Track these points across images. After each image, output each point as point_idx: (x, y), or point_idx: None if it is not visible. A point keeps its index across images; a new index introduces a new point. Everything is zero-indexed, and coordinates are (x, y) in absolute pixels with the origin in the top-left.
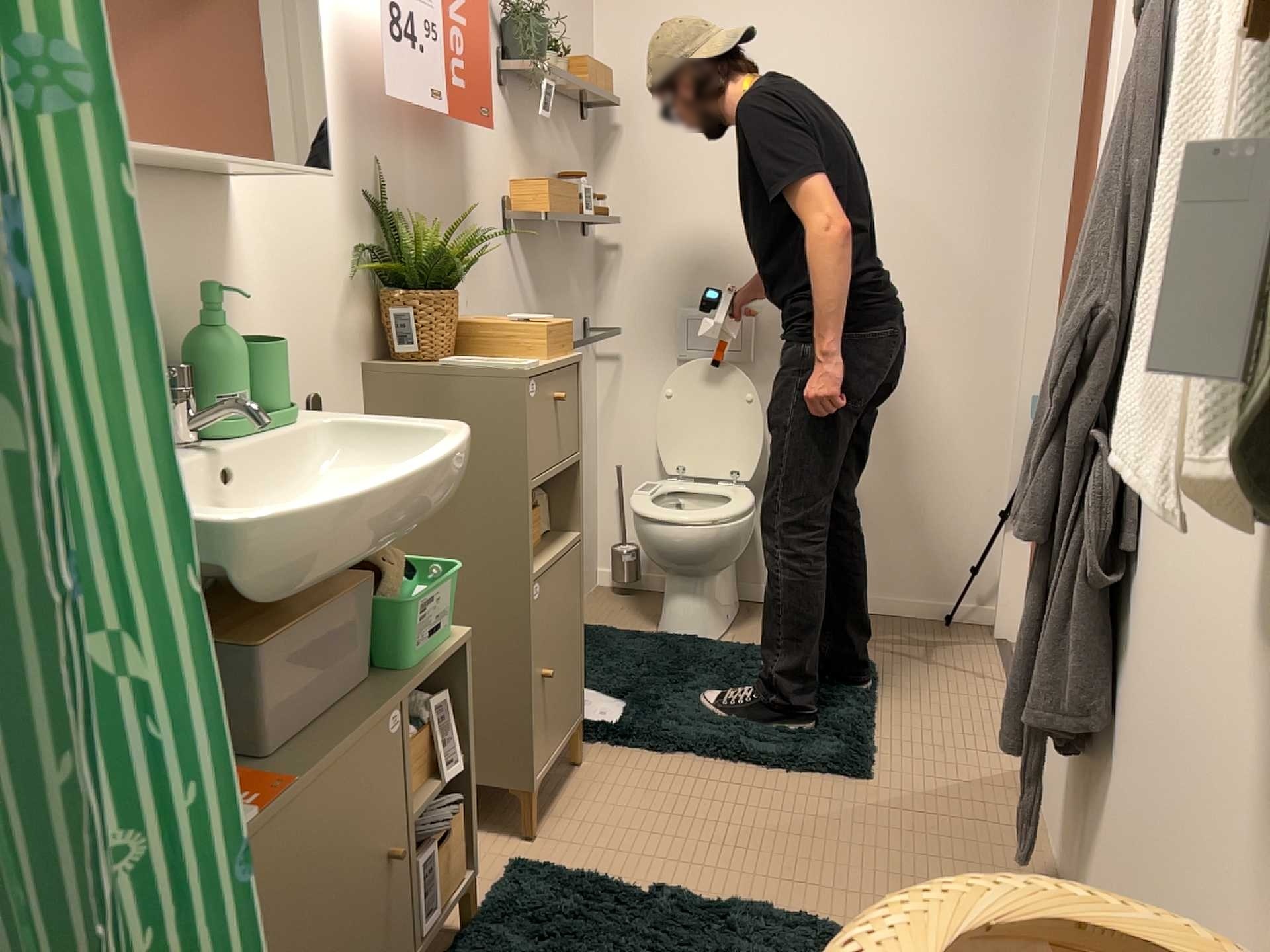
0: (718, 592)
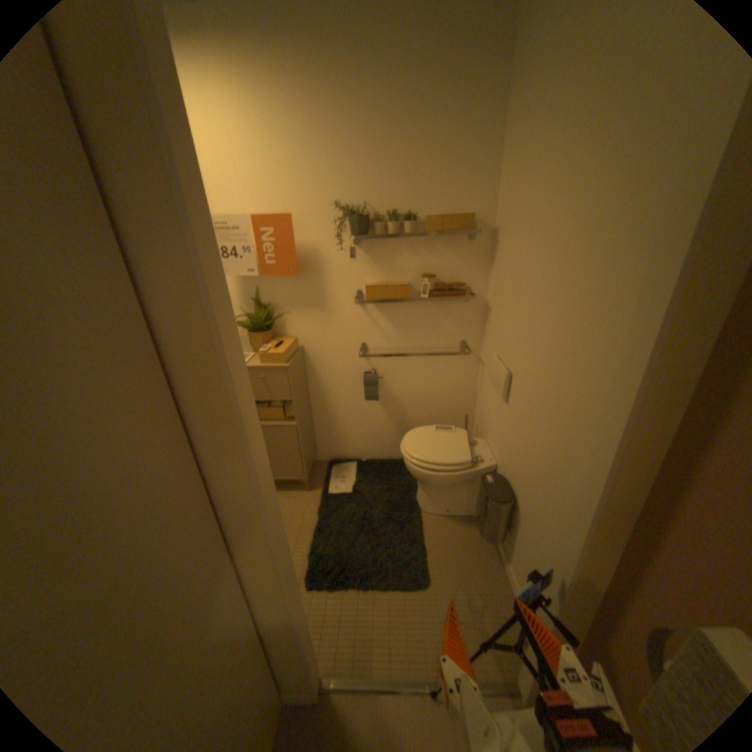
0: (435, 495)
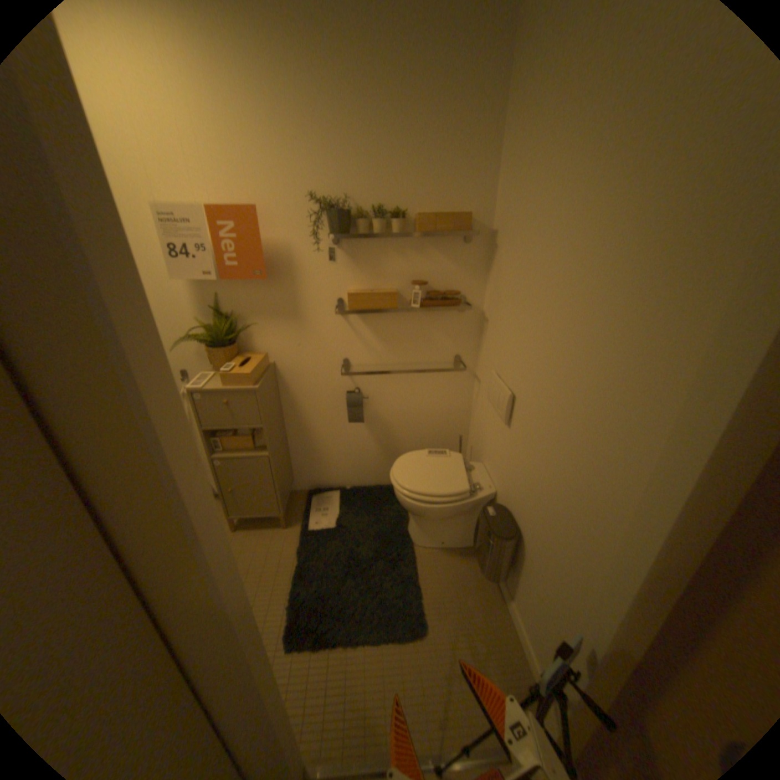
0: (430, 526)
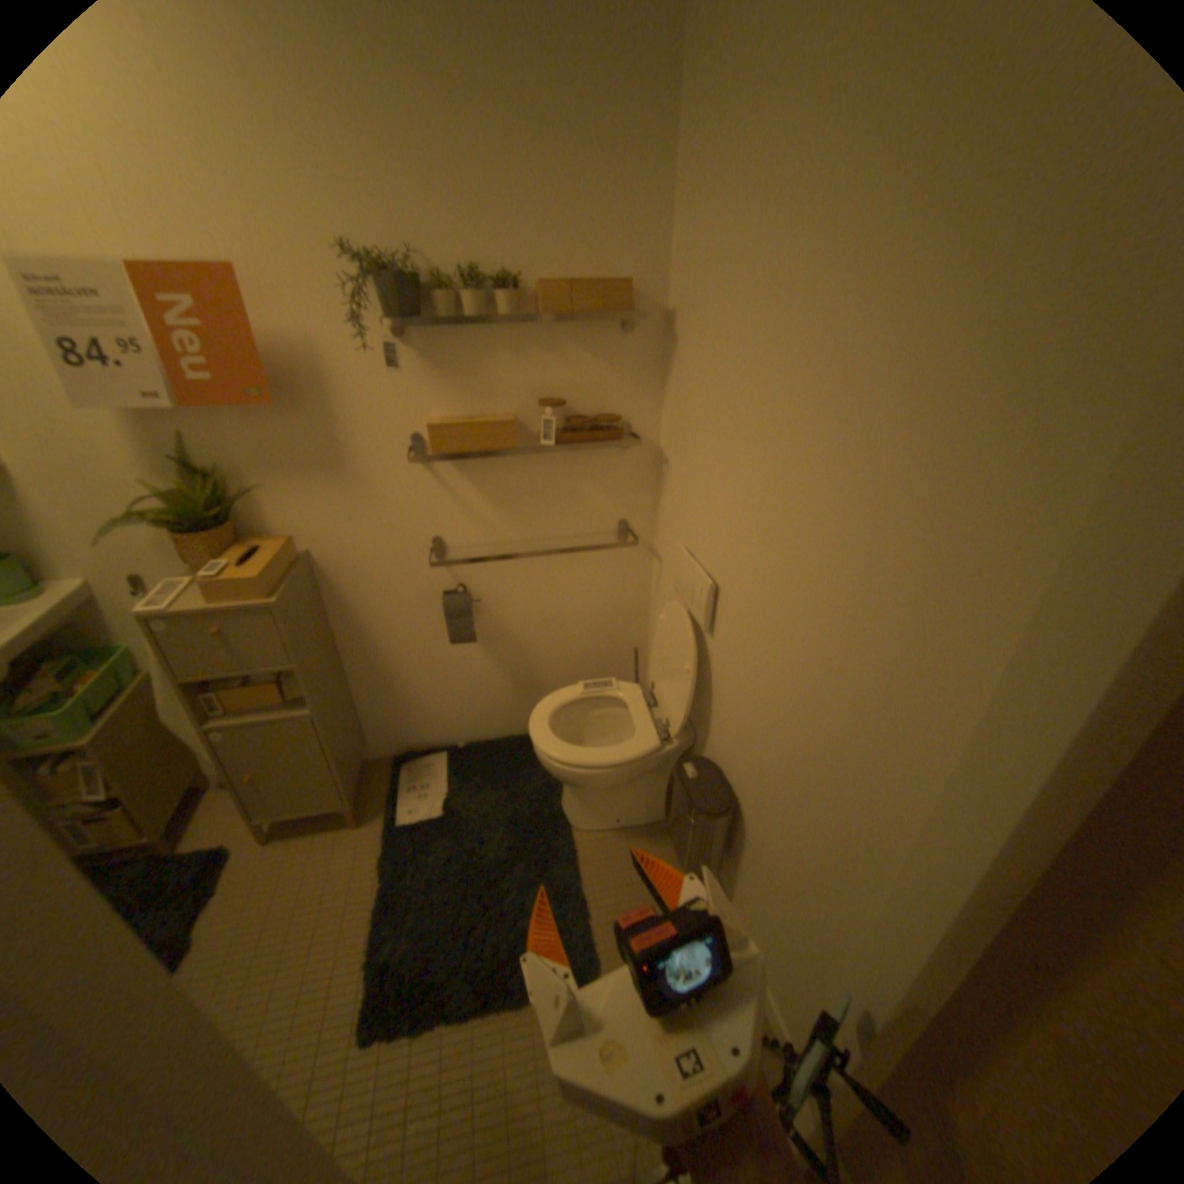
0: (595, 799)
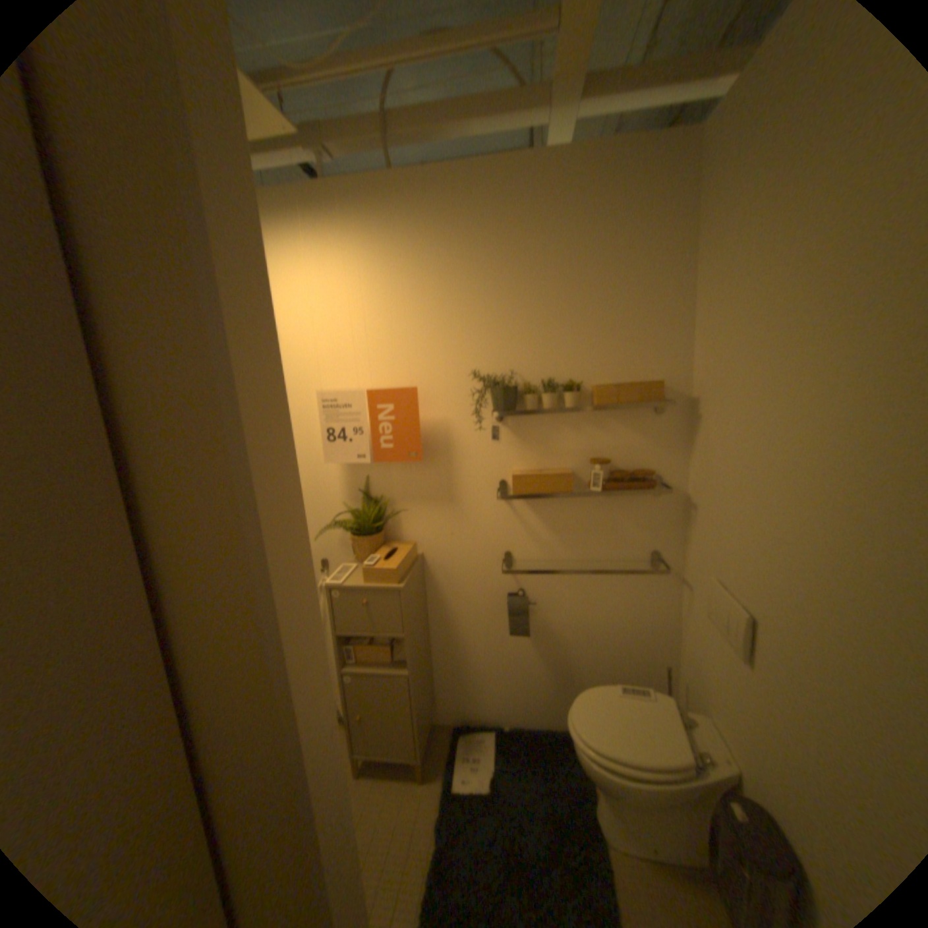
0: (632, 818)
